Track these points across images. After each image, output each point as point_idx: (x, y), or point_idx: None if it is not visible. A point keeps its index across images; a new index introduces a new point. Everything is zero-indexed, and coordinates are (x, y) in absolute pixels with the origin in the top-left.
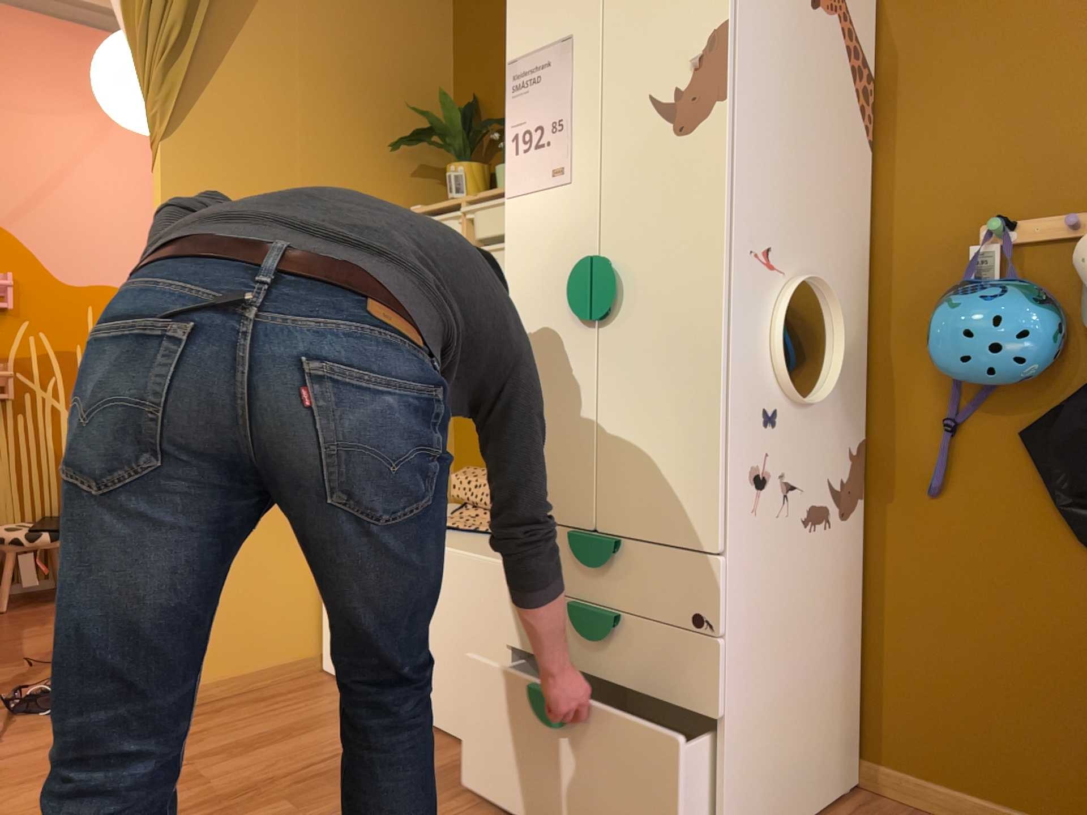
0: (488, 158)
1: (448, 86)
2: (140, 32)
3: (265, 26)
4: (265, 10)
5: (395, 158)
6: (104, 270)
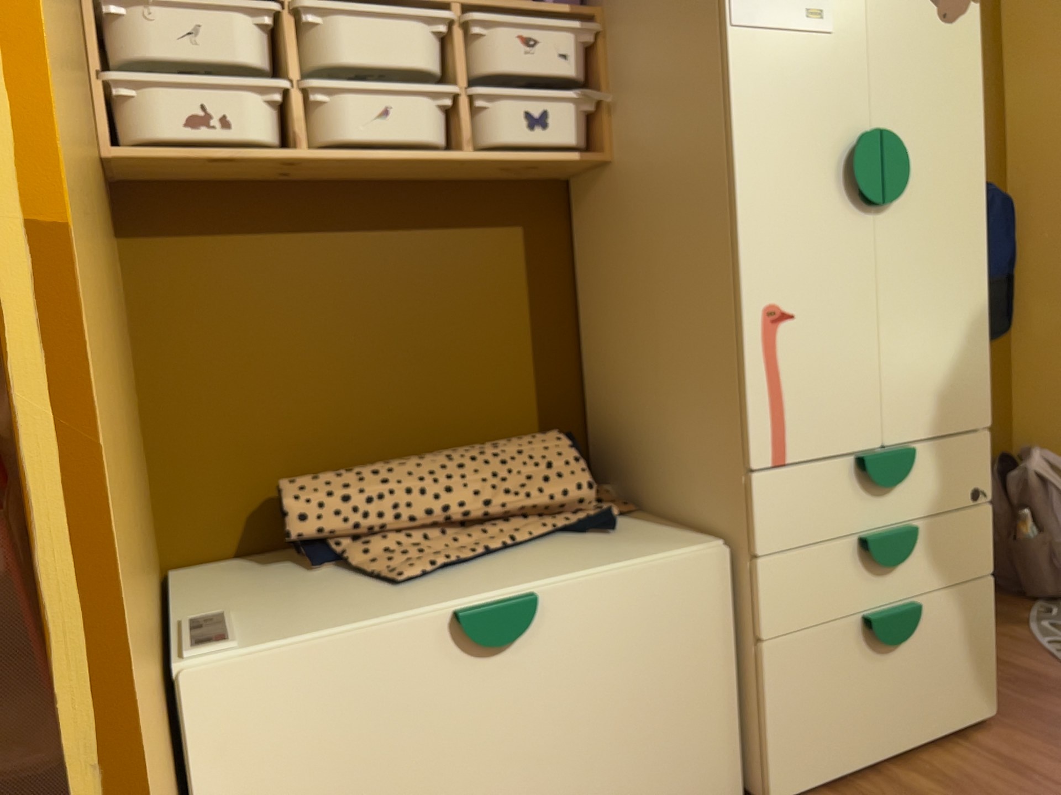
0: None
1: None
2: None
3: None
4: None
5: None
6: None
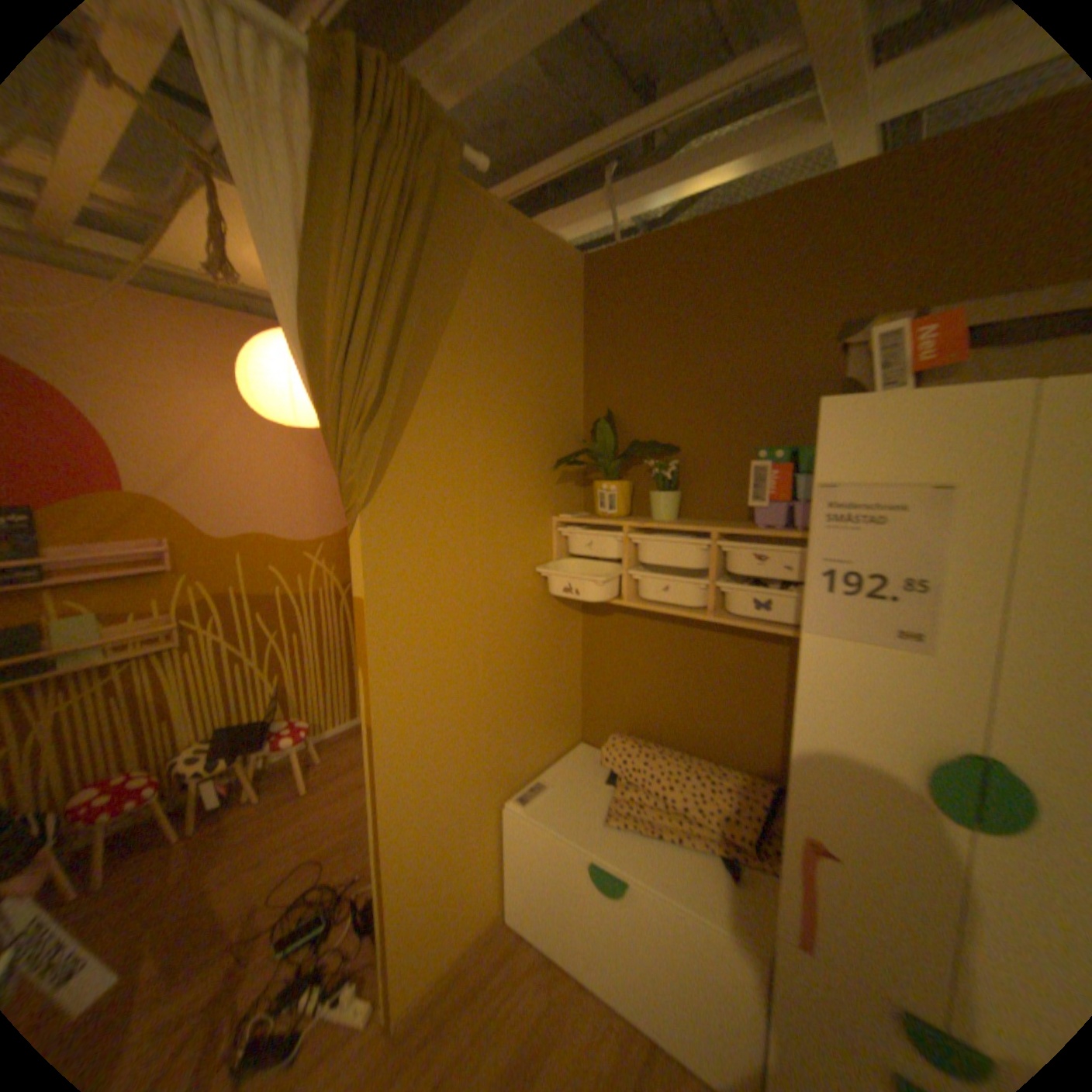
0: (623, 468)
1: (578, 395)
2: (324, 387)
3: (445, 365)
4: (445, 347)
5: (545, 471)
6: (245, 521)
